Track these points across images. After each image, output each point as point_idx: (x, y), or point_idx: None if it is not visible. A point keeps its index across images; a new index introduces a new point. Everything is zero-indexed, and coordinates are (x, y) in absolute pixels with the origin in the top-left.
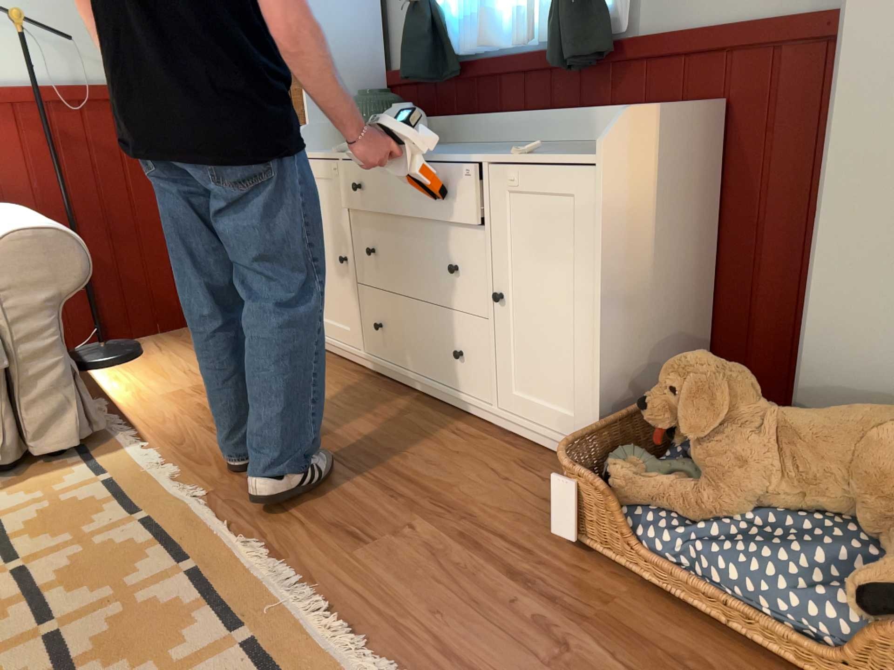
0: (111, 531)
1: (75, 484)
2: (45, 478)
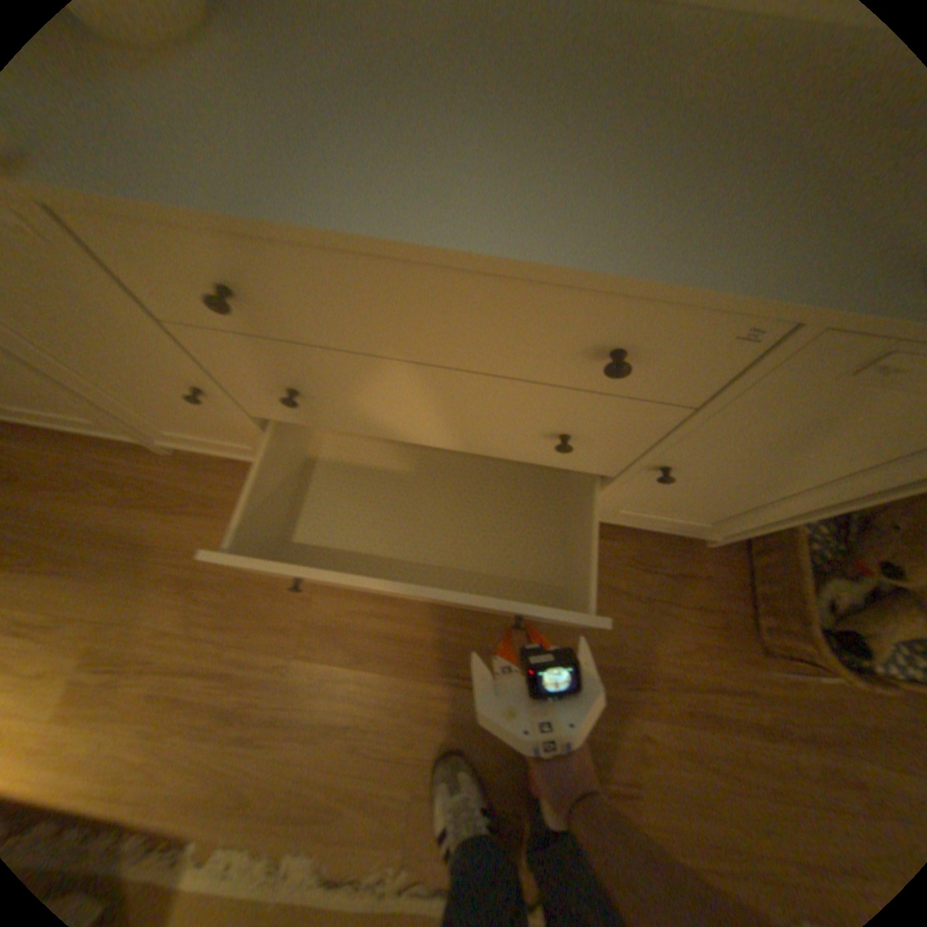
0: None
1: None
2: None
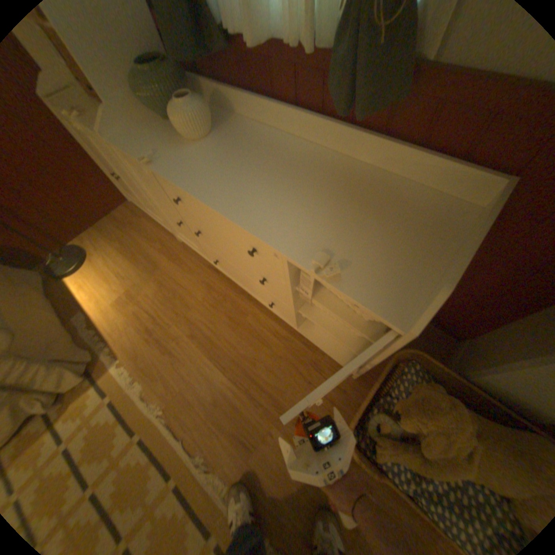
0: (125, 455)
1: (92, 409)
2: (74, 404)
